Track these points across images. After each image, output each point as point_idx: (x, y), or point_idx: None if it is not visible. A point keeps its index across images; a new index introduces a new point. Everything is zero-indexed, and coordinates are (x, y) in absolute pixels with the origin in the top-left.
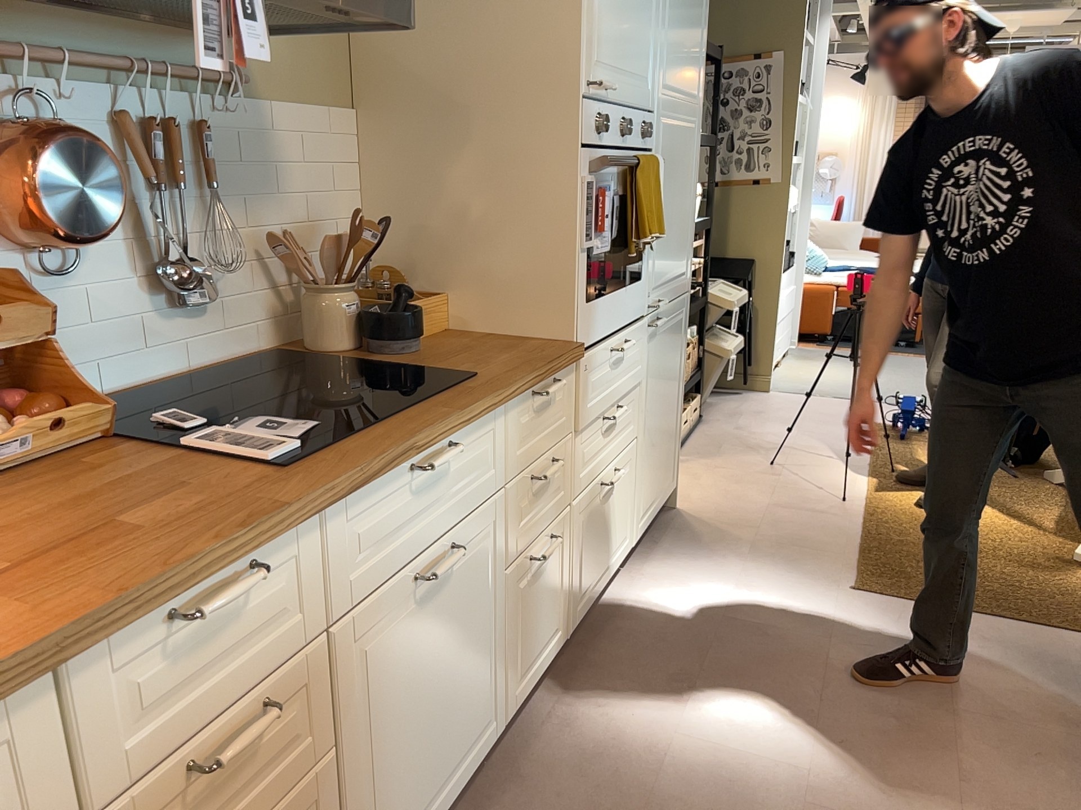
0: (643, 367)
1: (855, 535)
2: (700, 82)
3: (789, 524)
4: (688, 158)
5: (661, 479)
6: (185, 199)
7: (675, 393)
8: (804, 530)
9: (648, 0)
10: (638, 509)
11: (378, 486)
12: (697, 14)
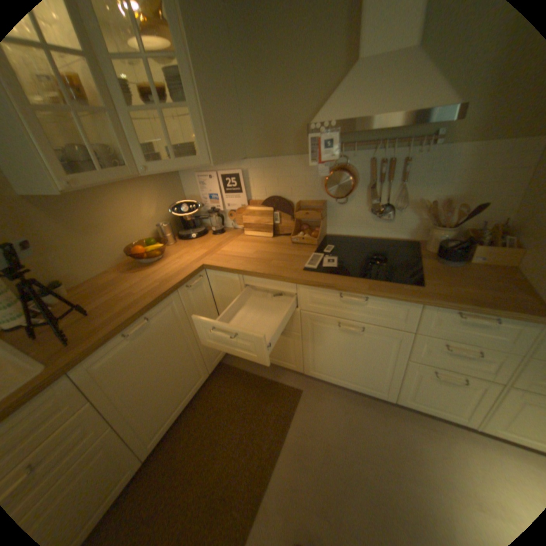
0: None
1: None
2: None
3: None
4: None
5: None
6: (394, 184)
7: None
8: None
9: None
10: None
11: (324, 290)
12: None
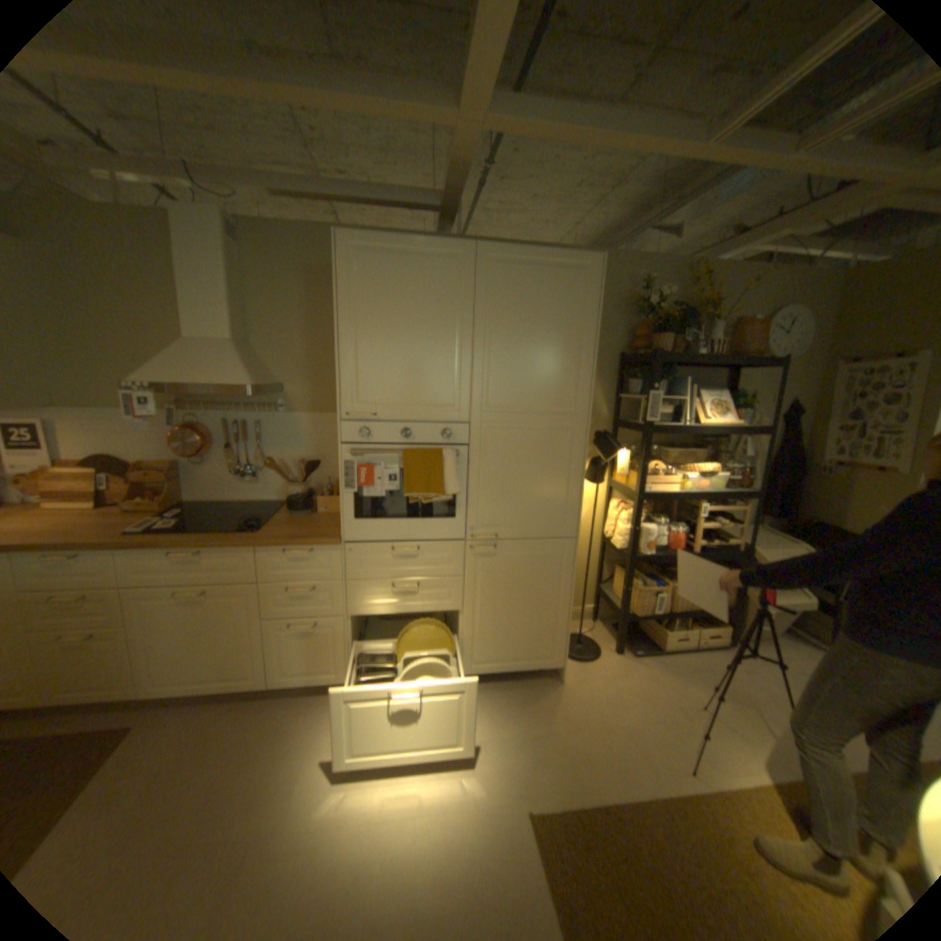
0: (465, 571)
1: (633, 801)
2: (577, 399)
3: (604, 750)
4: (551, 449)
5: (519, 652)
6: (250, 446)
7: (545, 602)
8: (603, 762)
9: (441, 362)
10: (467, 656)
11: (147, 554)
12: (558, 356)
